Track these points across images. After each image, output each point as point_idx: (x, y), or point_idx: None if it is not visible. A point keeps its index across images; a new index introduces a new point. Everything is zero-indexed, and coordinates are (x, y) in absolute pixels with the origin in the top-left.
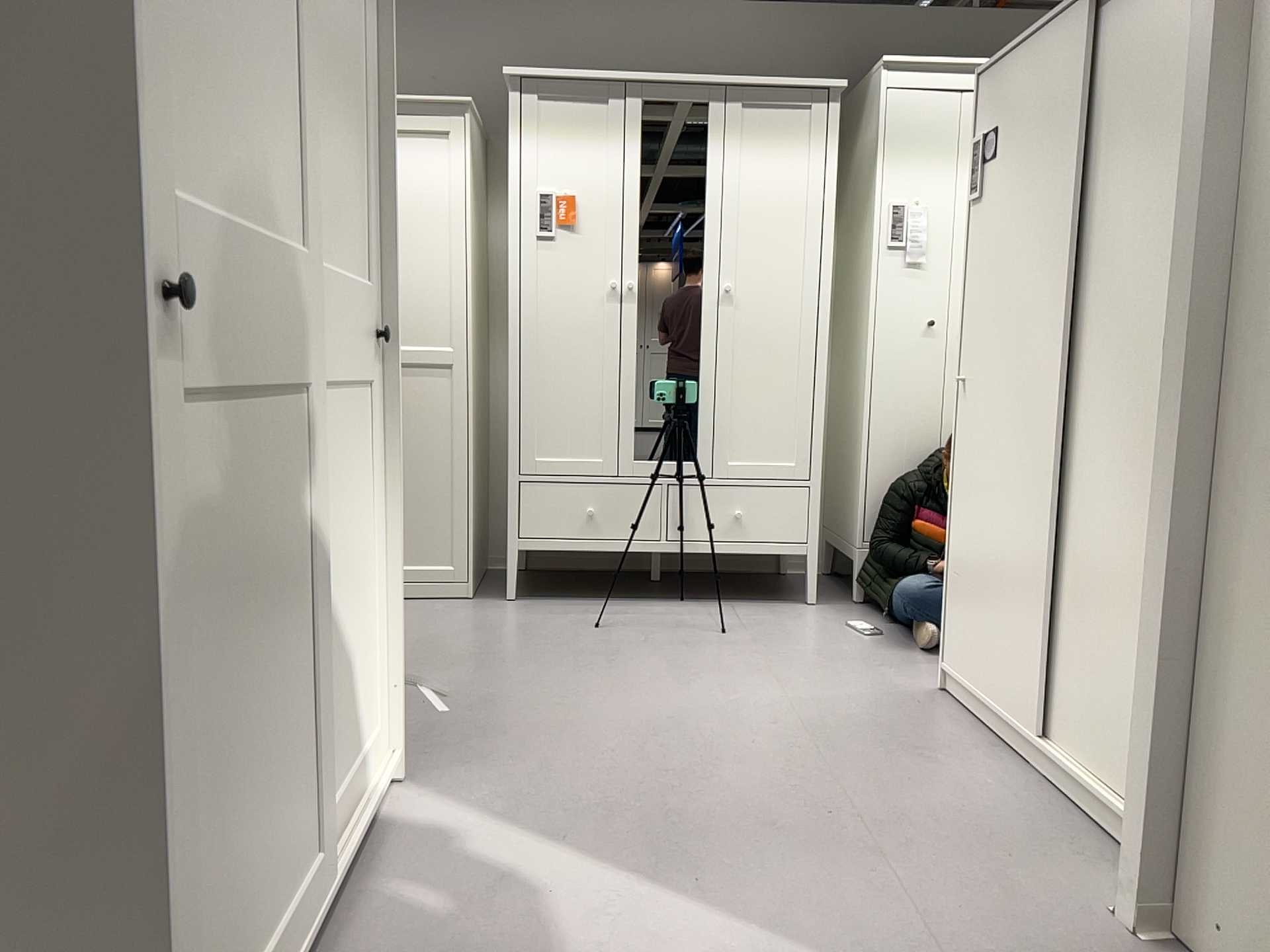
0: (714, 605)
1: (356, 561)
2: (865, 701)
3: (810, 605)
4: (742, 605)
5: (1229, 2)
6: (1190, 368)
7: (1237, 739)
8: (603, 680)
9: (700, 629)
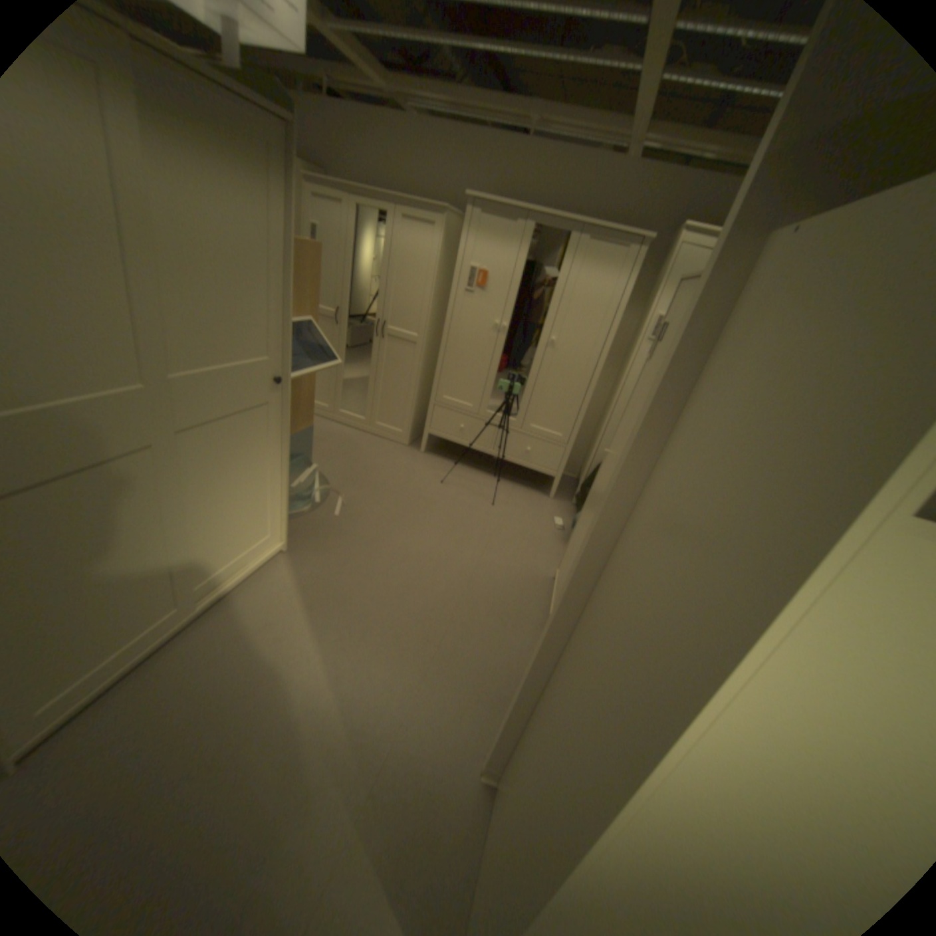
0: (505, 483)
1: (250, 477)
2: (513, 570)
3: (548, 498)
4: (518, 487)
5: (679, 376)
6: (569, 579)
7: (524, 744)
8: (416, 515)
9: (484, 497)
